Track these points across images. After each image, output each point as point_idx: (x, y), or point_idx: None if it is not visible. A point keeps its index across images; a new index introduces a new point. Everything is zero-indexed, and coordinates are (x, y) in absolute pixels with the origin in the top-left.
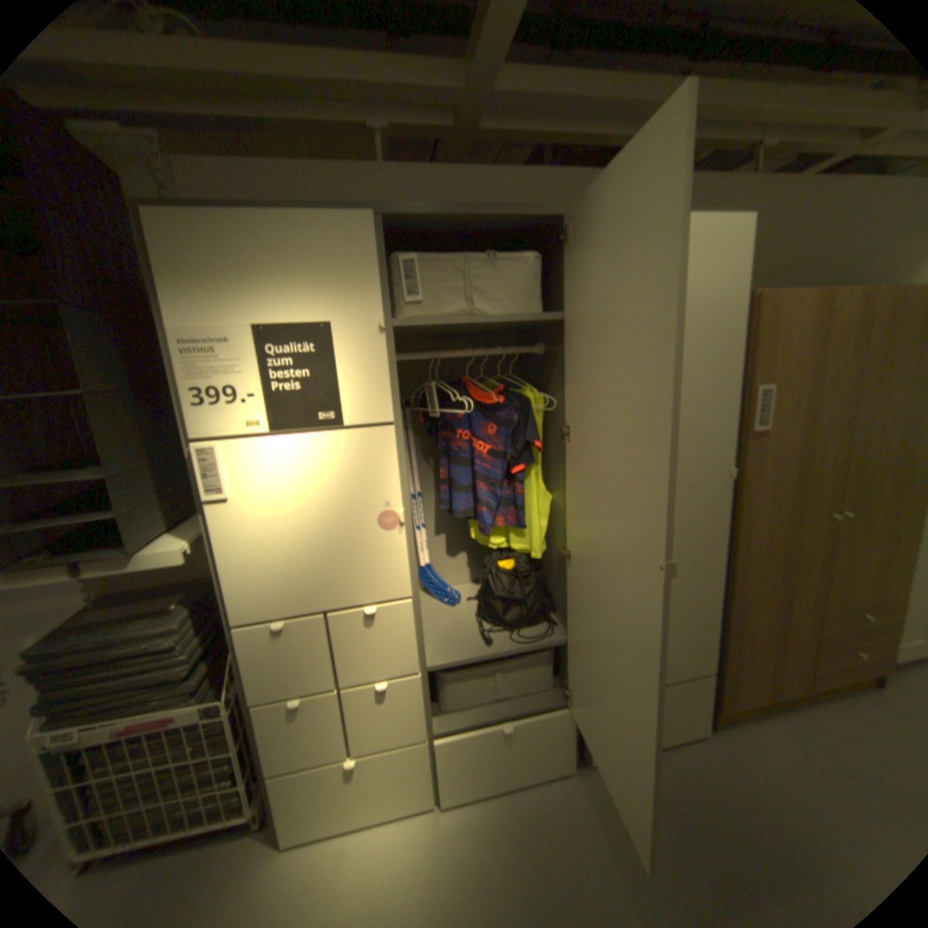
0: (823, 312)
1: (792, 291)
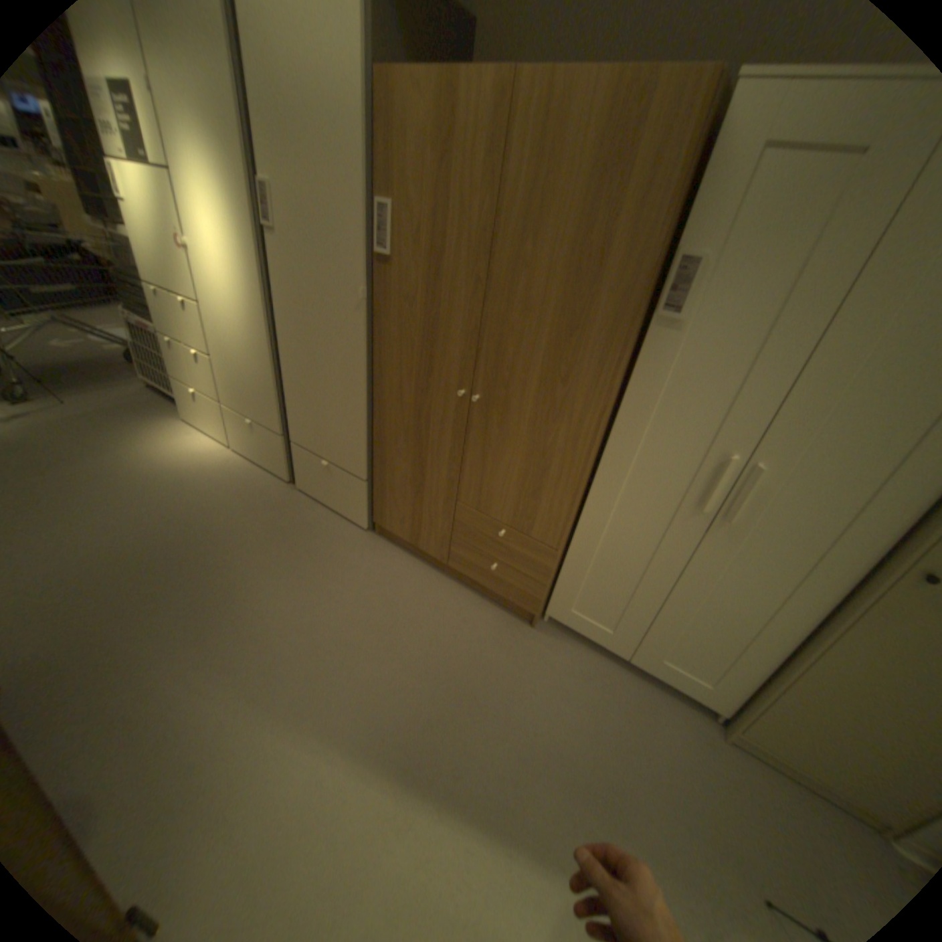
0: (440, 106)
1: (402, 70)
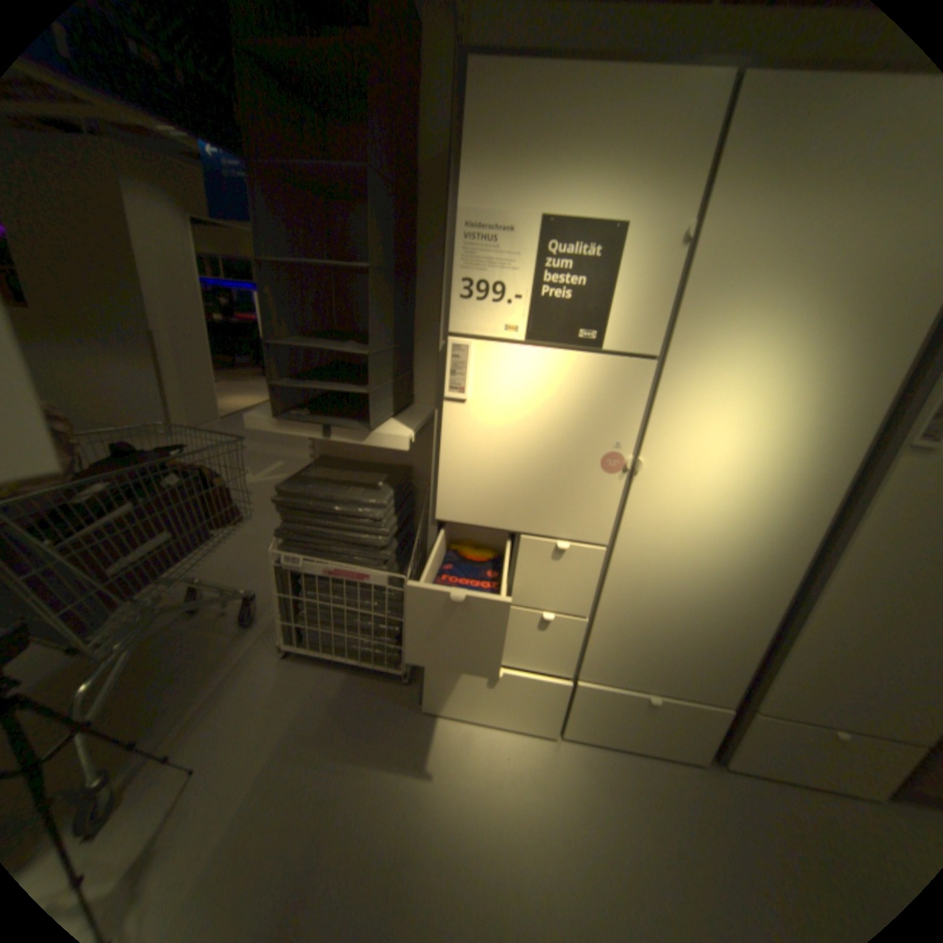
0: None
1: None
